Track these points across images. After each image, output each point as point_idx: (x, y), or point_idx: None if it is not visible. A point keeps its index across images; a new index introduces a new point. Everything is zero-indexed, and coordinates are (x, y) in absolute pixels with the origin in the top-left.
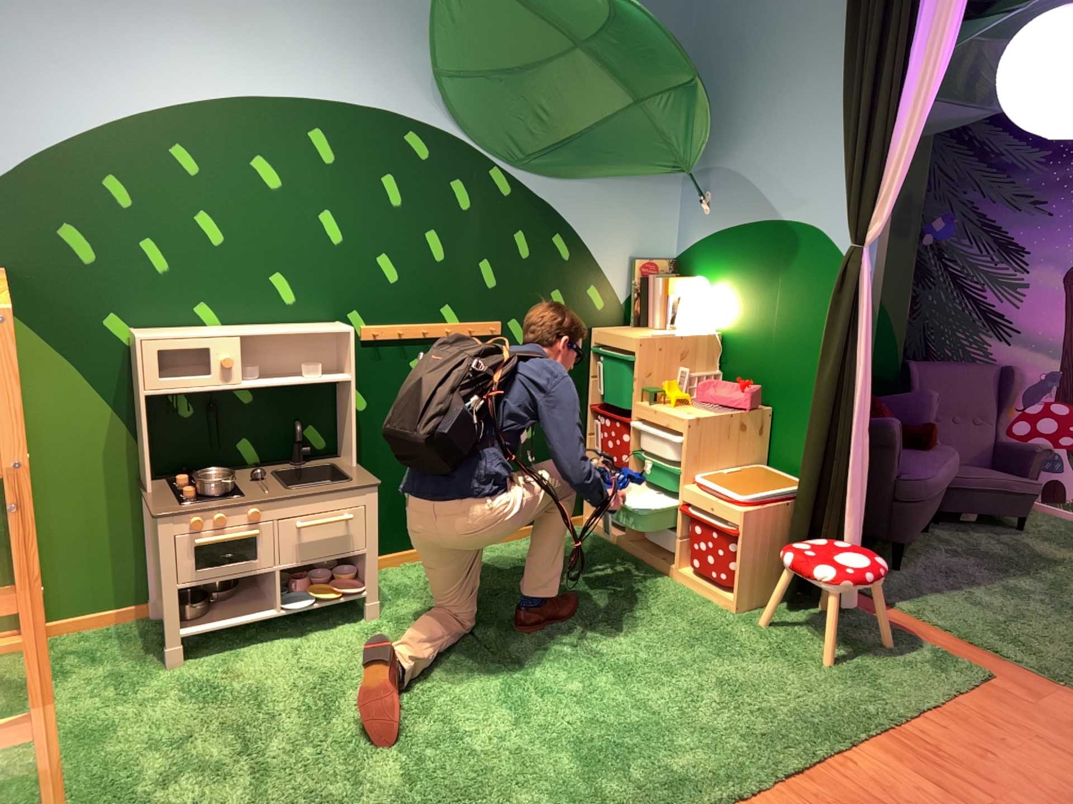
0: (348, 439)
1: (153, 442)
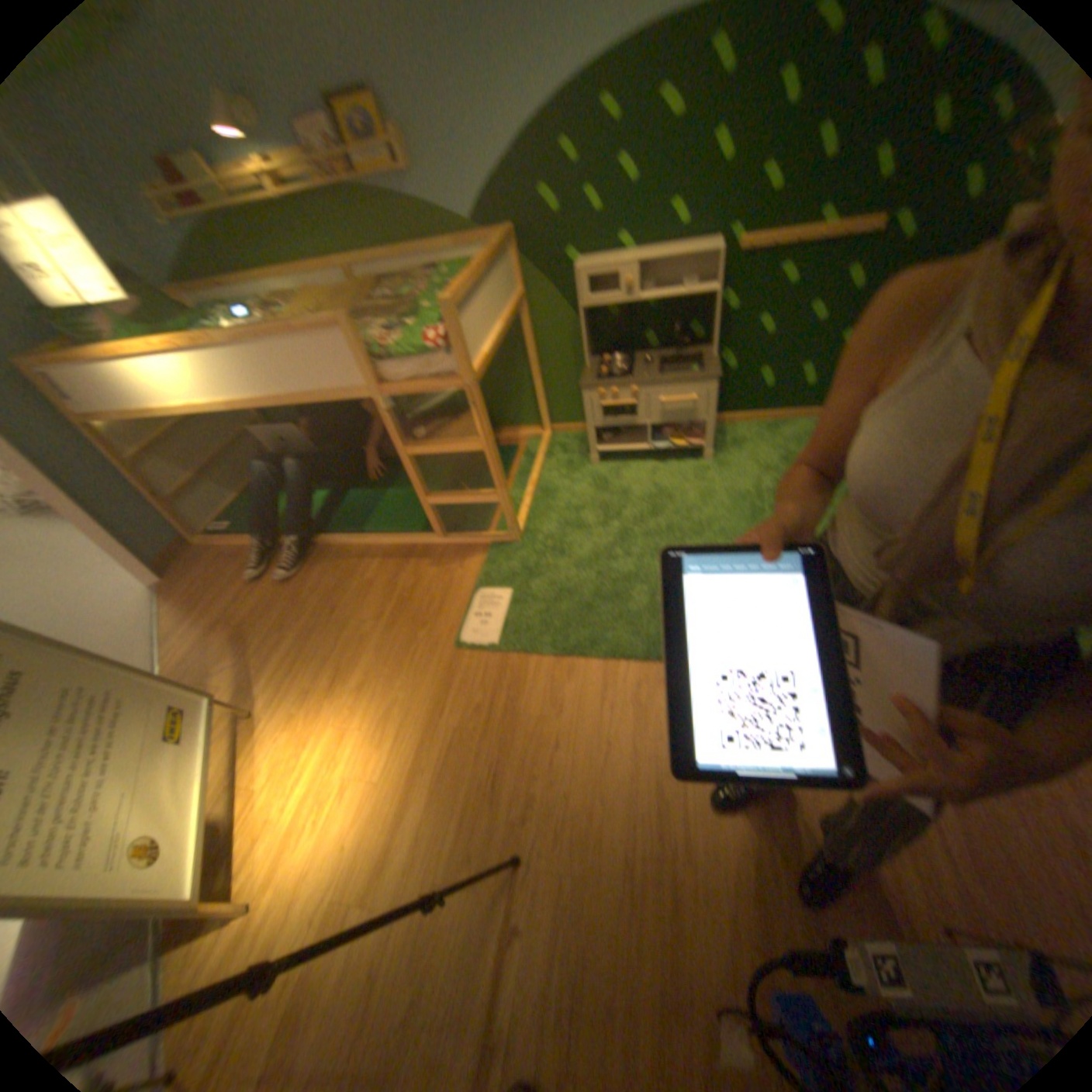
0: (711, 335)
1: (587, 334)
